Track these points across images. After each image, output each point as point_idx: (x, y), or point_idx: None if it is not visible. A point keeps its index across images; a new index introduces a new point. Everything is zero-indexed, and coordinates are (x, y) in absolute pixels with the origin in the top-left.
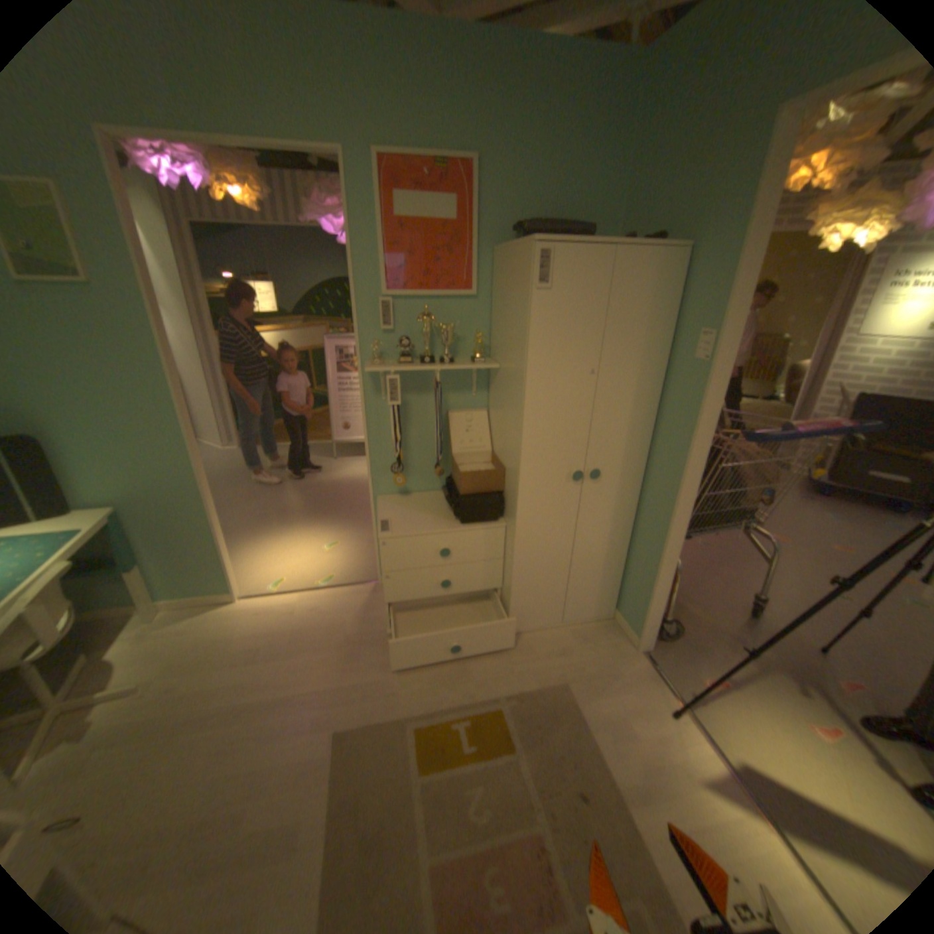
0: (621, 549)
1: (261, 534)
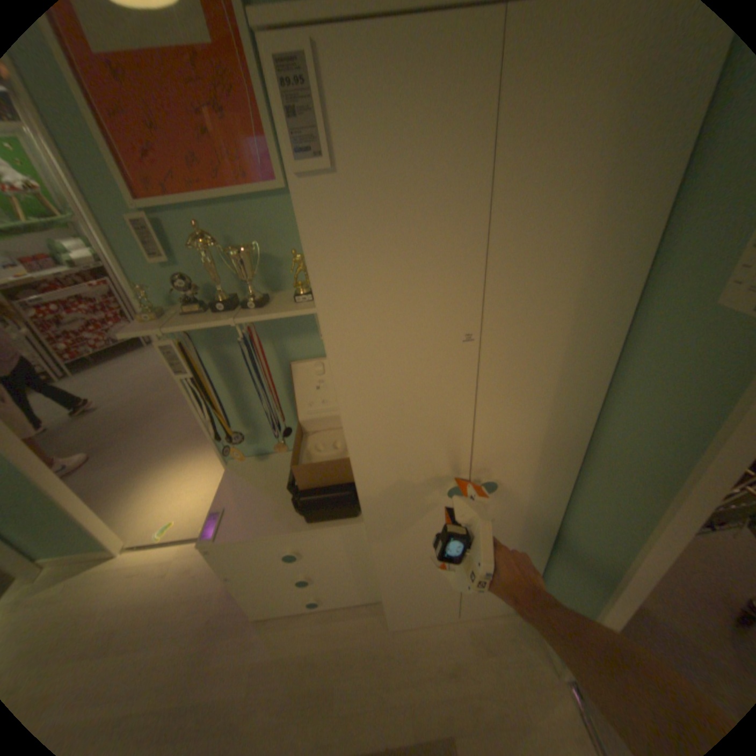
0: (540, 556)
1: (169, 459)
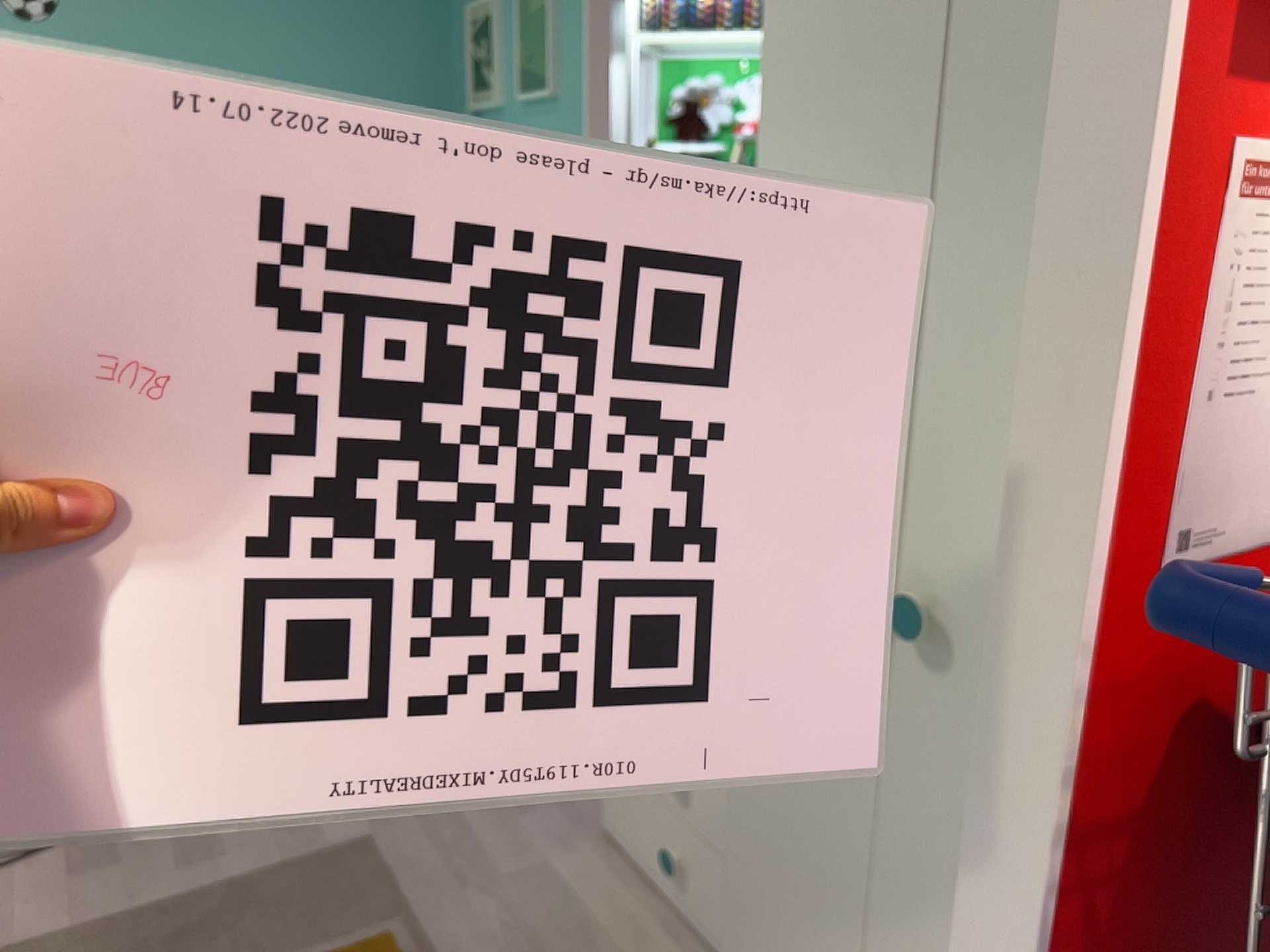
0: None
1: None
